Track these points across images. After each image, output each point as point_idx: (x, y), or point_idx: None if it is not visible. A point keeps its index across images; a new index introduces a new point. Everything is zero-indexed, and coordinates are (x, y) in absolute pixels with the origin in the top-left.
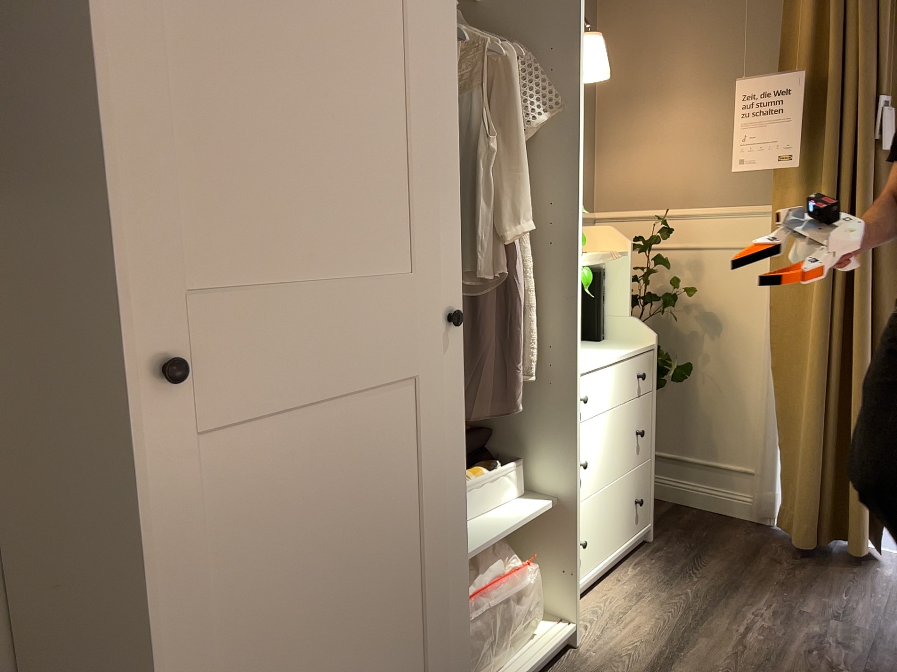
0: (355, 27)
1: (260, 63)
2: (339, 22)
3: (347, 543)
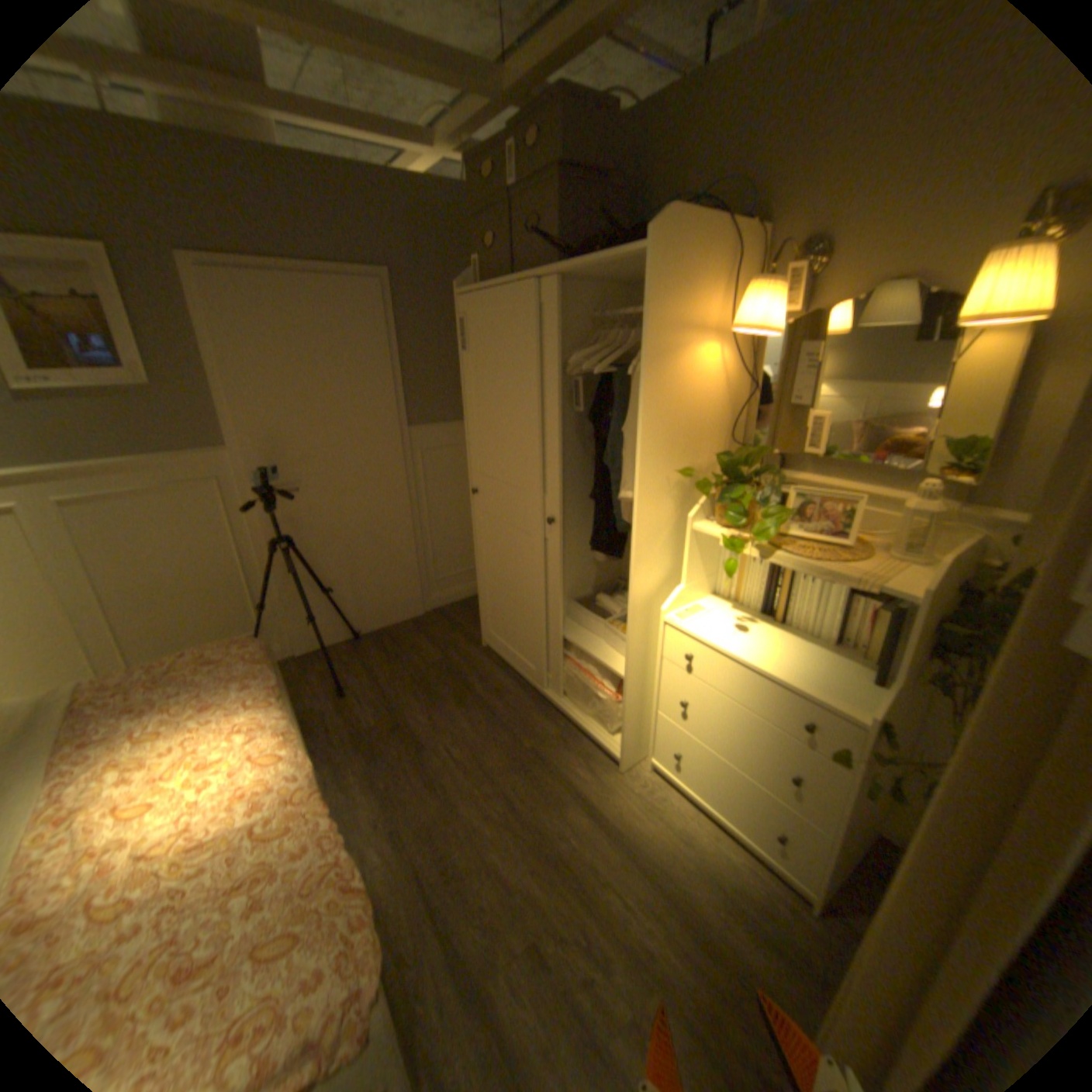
0: (505, 378)
1: (483, 399)
2: (501, 378)
3: (507, 576)
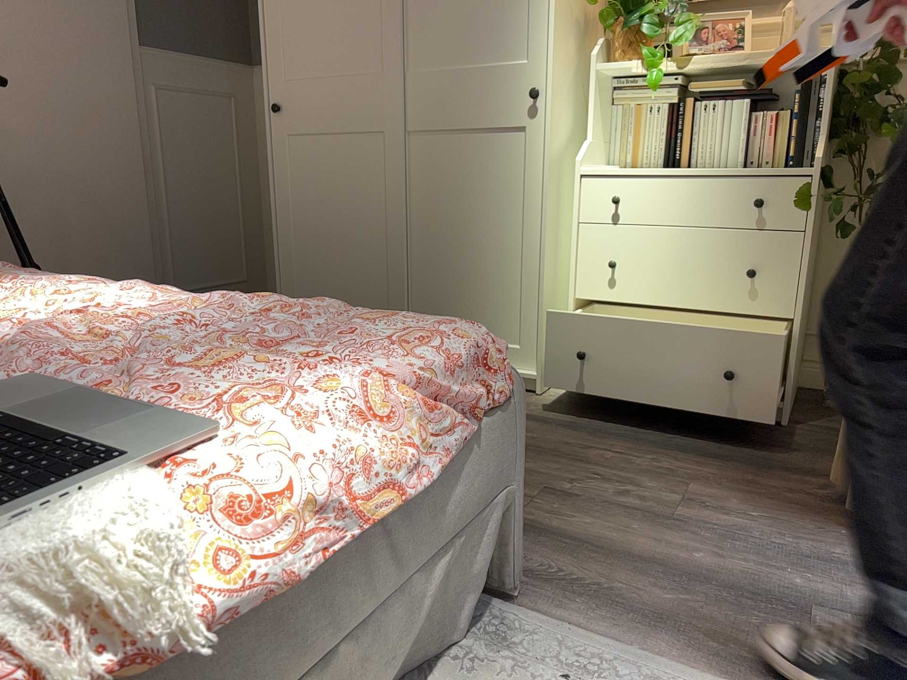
0: None
1: None
2: None
3: (336, 213)
